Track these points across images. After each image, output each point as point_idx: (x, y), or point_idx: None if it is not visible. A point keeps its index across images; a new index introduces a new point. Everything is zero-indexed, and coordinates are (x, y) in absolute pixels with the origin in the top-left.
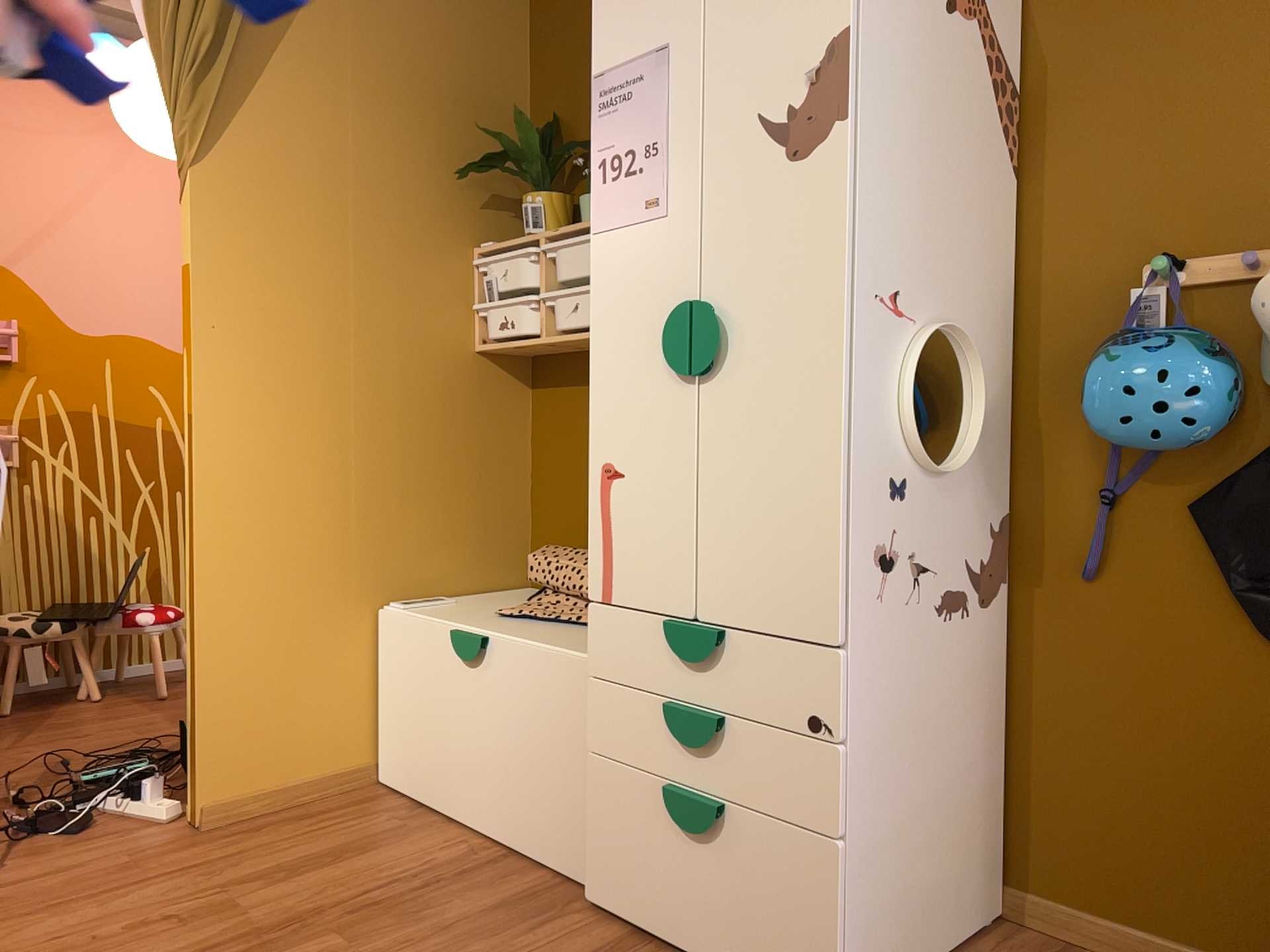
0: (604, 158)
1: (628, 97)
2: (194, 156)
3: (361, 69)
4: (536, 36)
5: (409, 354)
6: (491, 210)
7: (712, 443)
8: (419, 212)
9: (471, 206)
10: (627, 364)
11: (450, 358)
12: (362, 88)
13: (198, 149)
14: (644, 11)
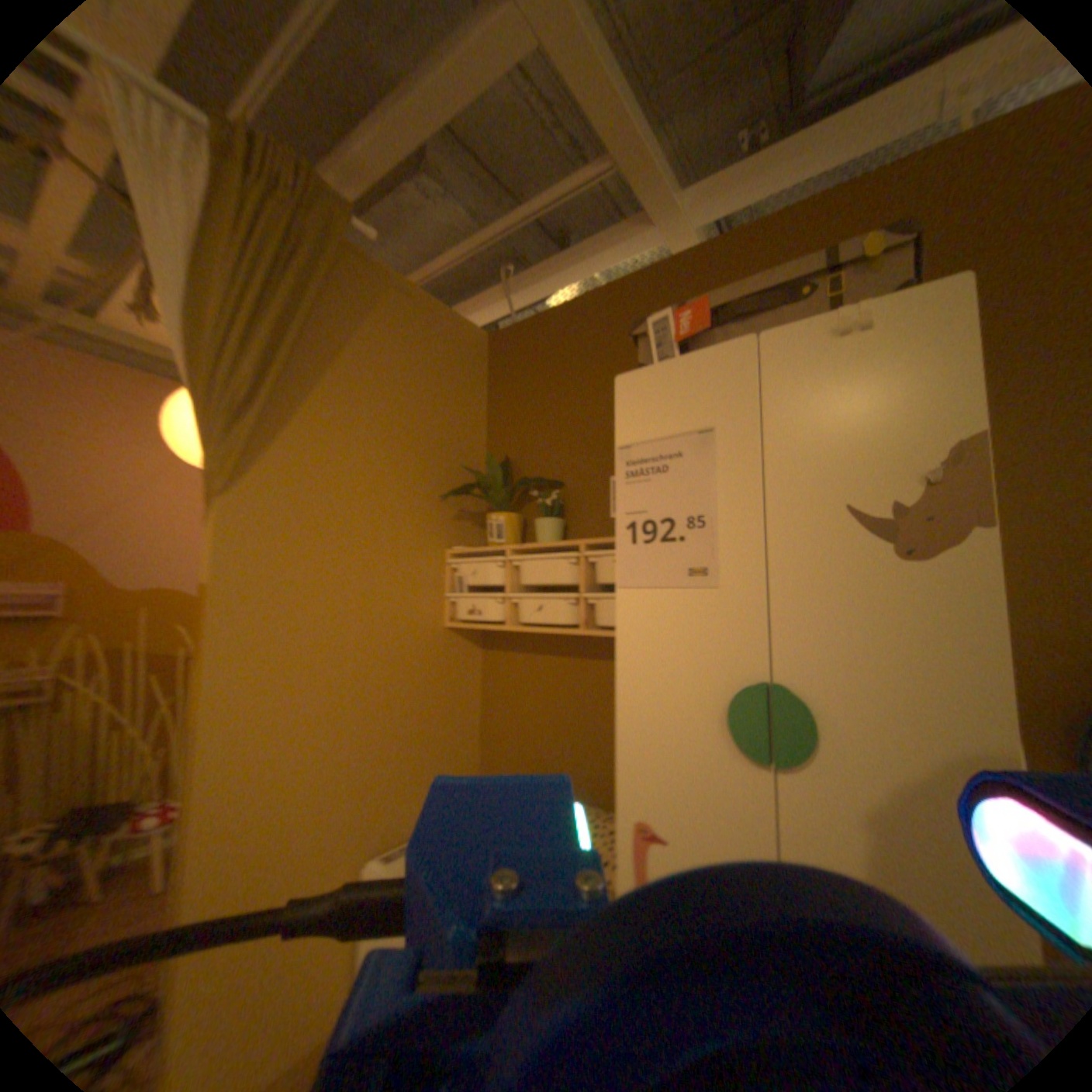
0: (633, 521)
1: (663, 469)
2: (219, 487)
3: (371, 417)
4: (492, 401)
5: (397, 637)
6: (459, 521)
7: (800, 846)
8: (409, 525)
9: (445, 518)
10: (668, 726)
11: (427, 635)
12: (370, 431)
13: (222, 480)
14: (681, 393)
